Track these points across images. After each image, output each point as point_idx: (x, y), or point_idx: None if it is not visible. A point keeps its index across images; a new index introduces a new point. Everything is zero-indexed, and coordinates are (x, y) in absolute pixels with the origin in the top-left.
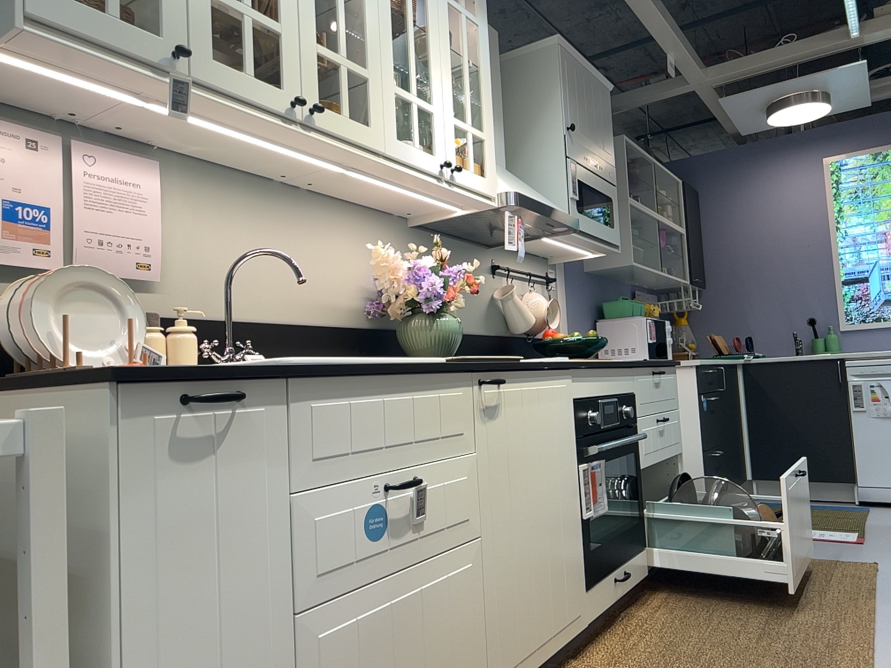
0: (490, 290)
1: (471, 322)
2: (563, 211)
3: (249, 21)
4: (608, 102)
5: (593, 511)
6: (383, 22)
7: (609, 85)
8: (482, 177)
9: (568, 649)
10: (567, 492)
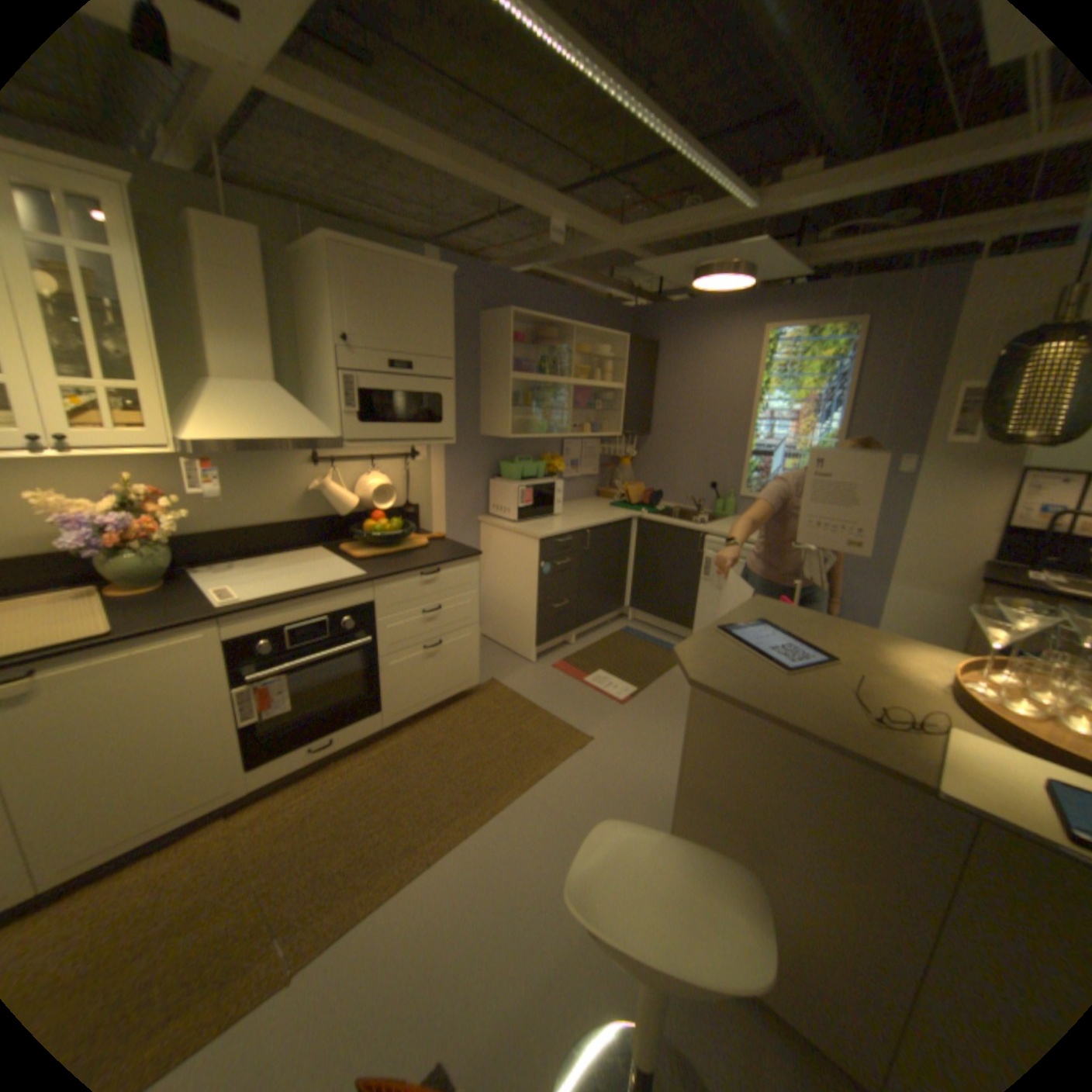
0: (306, 480)
1: (272, 513)
2: (312, 434)
3: None
4: (445, 288)
5: (258, 718)
6: None
7: (446, 267)
8: (136, 430)
9: (214, 814)
10: (201, 716)
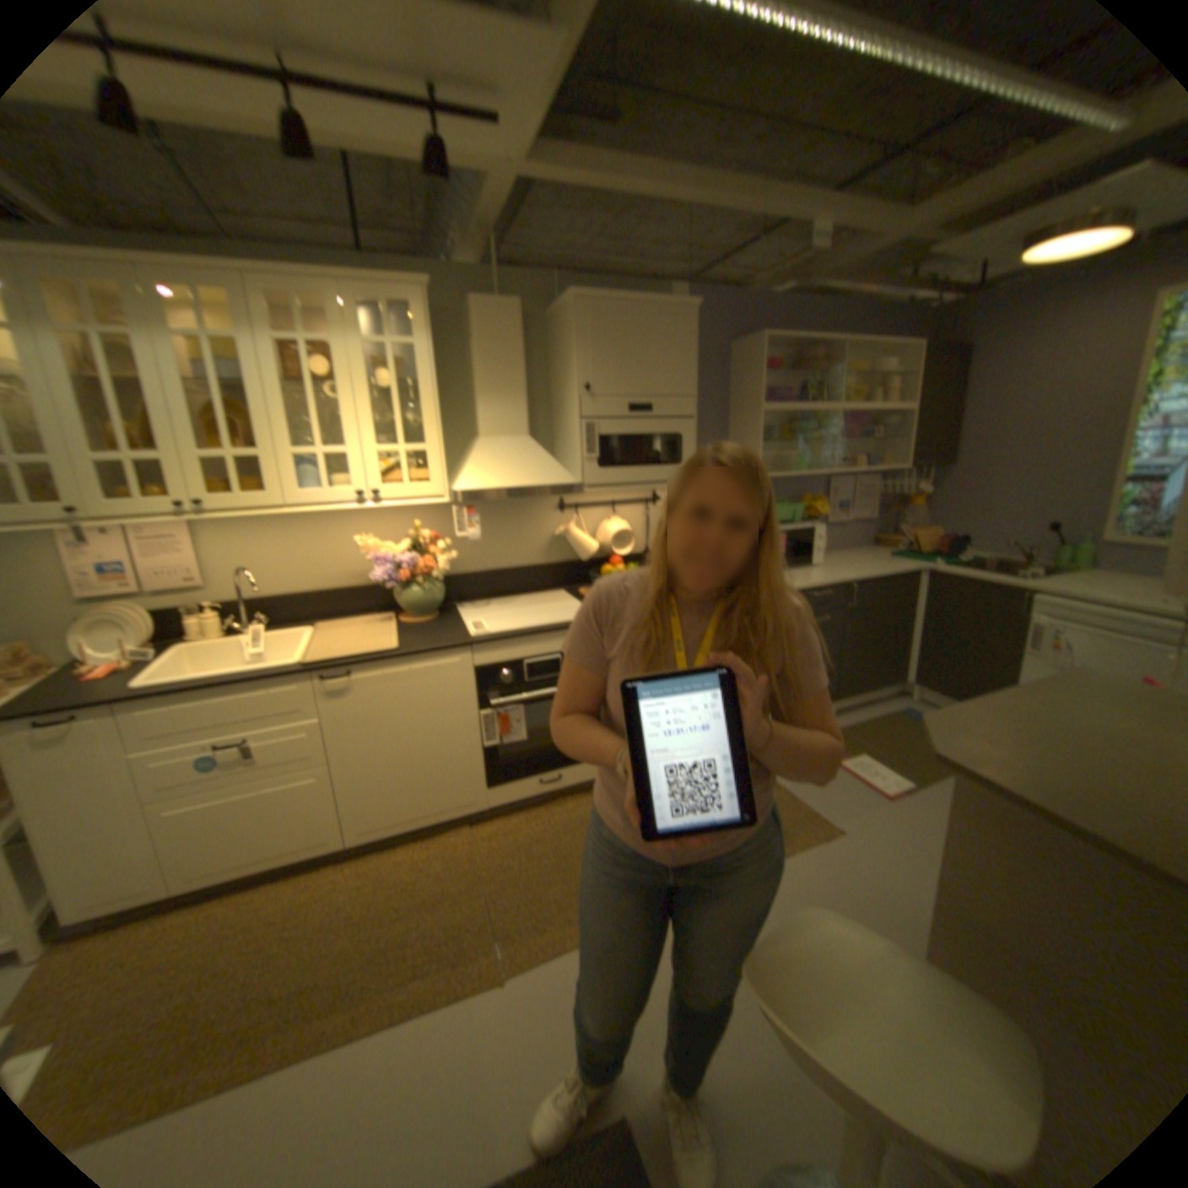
0: (551, 525)
1: (521, 556)
2: (553, 480)
3: (126, 460)
4: (687, 320)
5: (497, 740)
6: (268, 400)
7: (688, 299)
8: (420, 483)
9: (461, 819)
10: (454, 730)
